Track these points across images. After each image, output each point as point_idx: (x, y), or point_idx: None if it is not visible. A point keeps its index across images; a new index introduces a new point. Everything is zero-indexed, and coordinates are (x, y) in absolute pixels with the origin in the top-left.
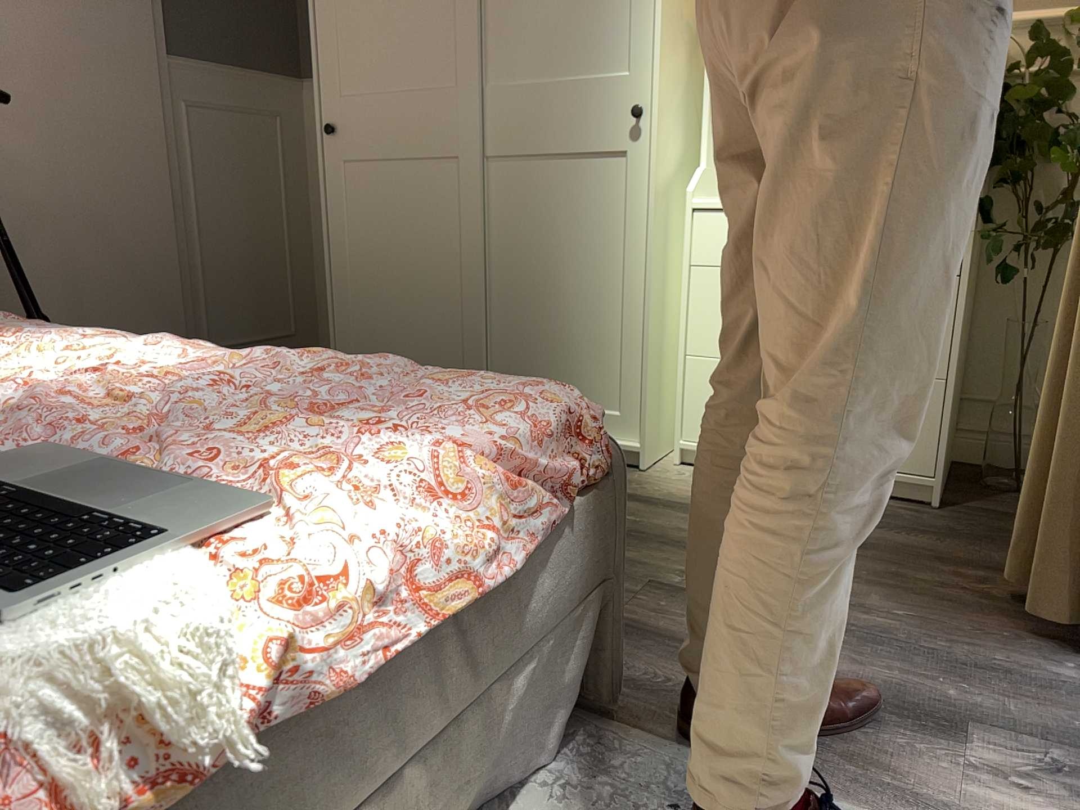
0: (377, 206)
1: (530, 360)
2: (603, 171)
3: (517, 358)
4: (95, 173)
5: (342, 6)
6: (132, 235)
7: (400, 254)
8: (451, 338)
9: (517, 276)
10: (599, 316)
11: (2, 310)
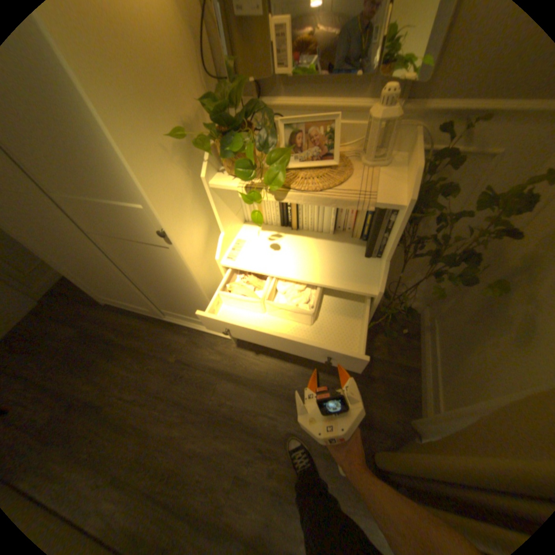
0: (46, 243)
1: (171, 305)
2: (161, 252)
3: (165, 304)
4: None
5: None
6: None
7: (79, 264)
8: (130, 295)
9: (145, 280)
10: (194, 301)
11: None
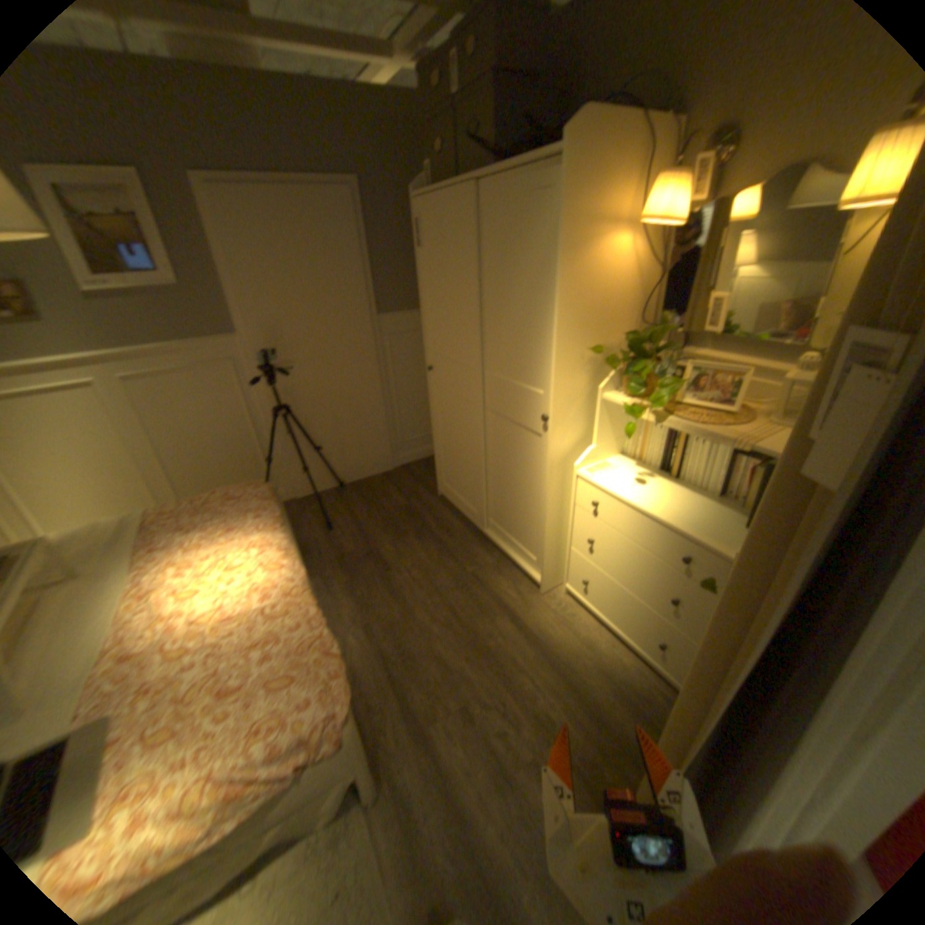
0: (447, 413)
1: (502, 514)
2: (531, 441)
3: (498, 510)
4: (341, 381)
5: (431, 309)
6: (360, 404)
7: (455, 439)
8: (473, 487)
9: (497, 473)
10: (528, 511)
11: (305, 443)
